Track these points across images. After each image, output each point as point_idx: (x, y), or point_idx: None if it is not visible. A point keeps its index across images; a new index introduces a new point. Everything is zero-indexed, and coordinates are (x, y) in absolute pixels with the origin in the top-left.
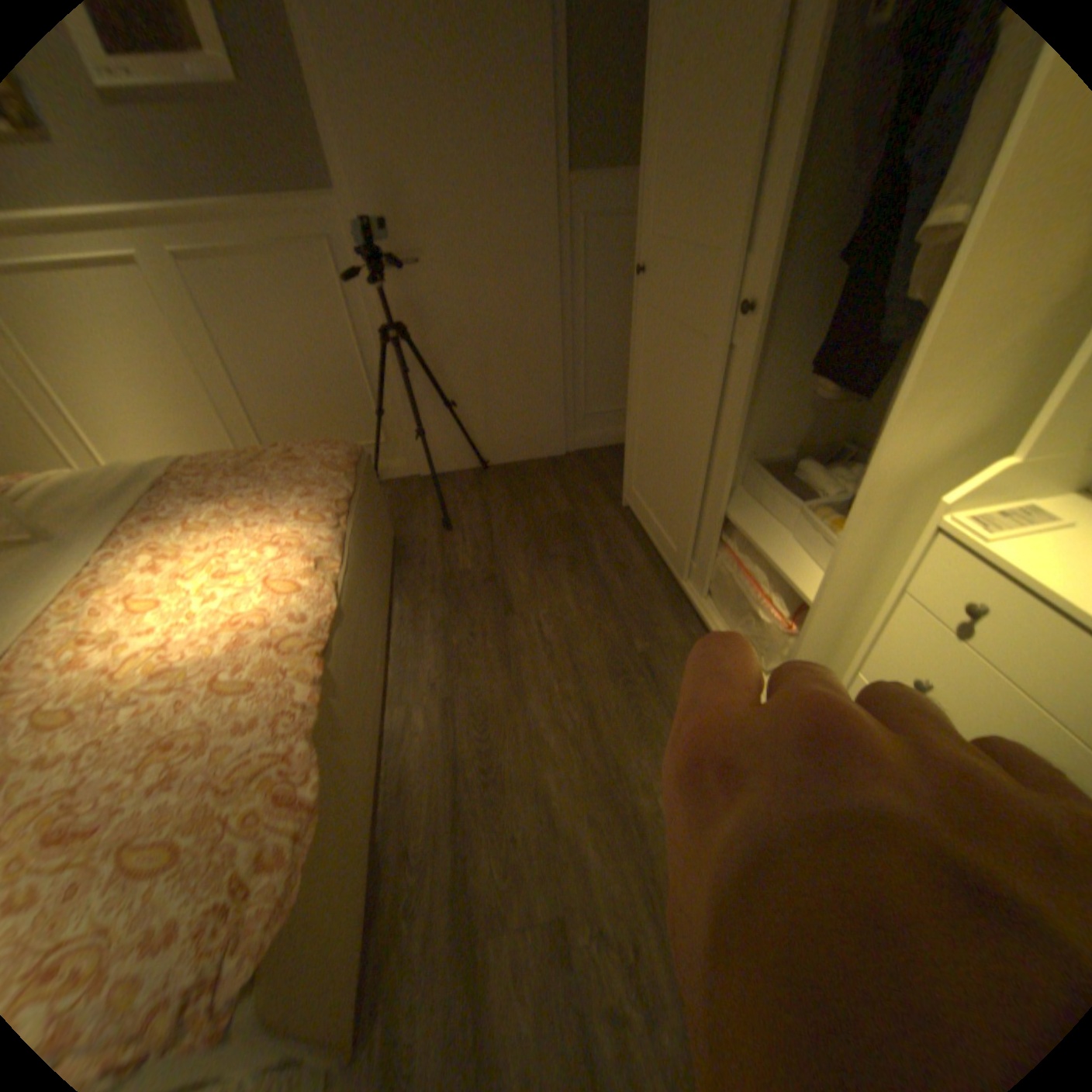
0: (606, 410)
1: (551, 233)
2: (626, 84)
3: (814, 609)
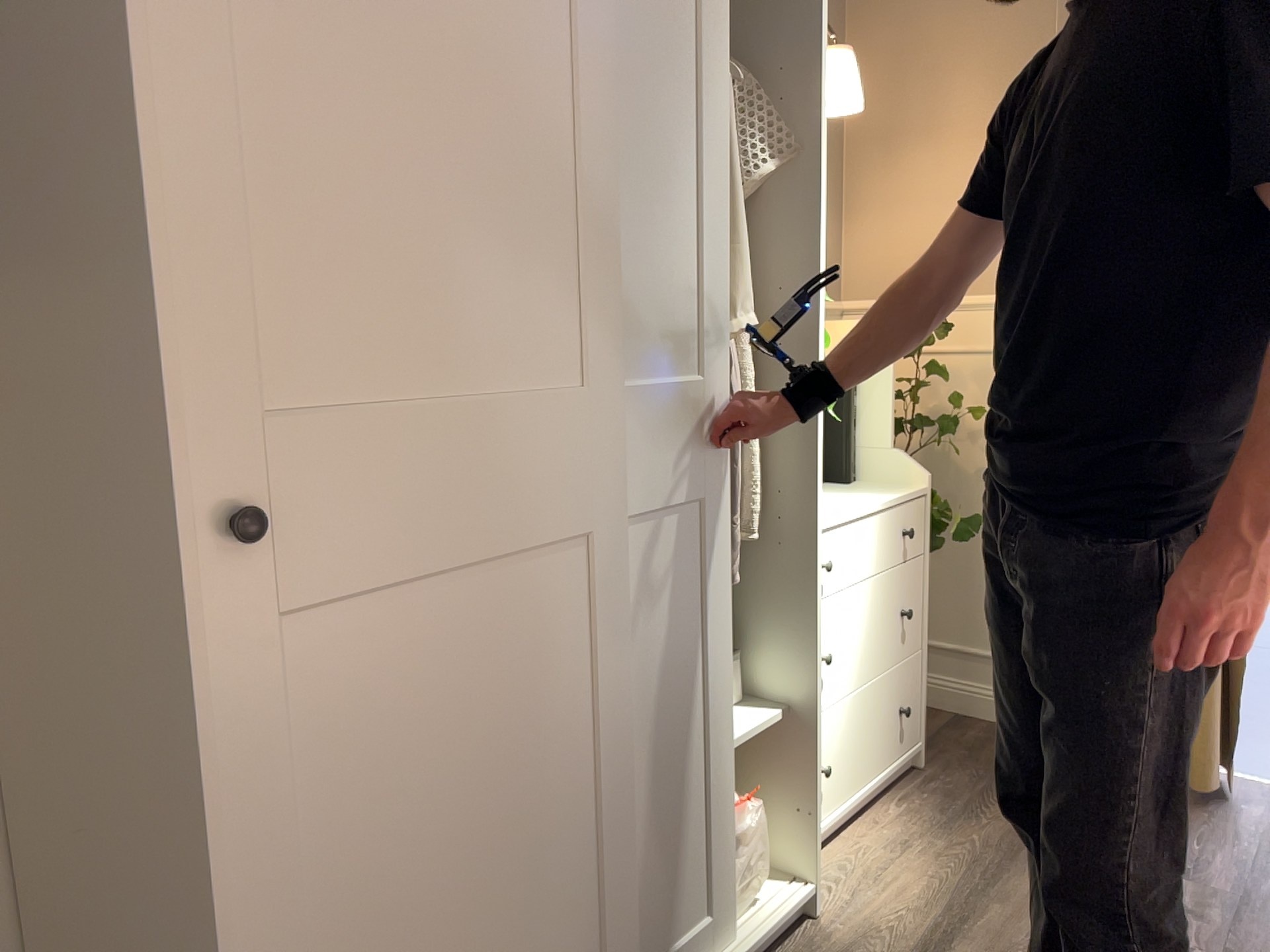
0: None
1: None
2: None
3: (818, 683)
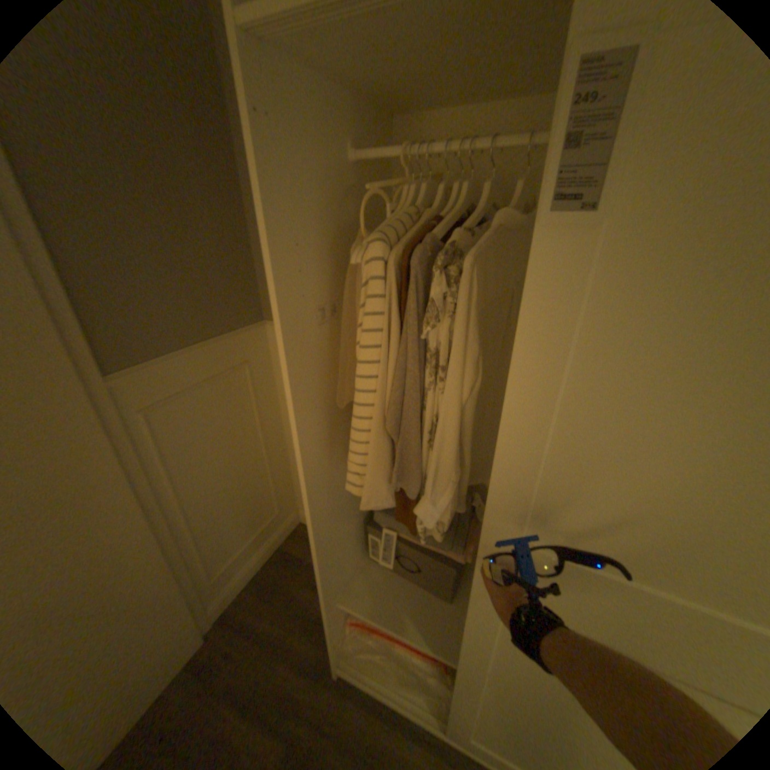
0: (233, 558)
1: (104, 452)
2: (156, 272)
3: None
